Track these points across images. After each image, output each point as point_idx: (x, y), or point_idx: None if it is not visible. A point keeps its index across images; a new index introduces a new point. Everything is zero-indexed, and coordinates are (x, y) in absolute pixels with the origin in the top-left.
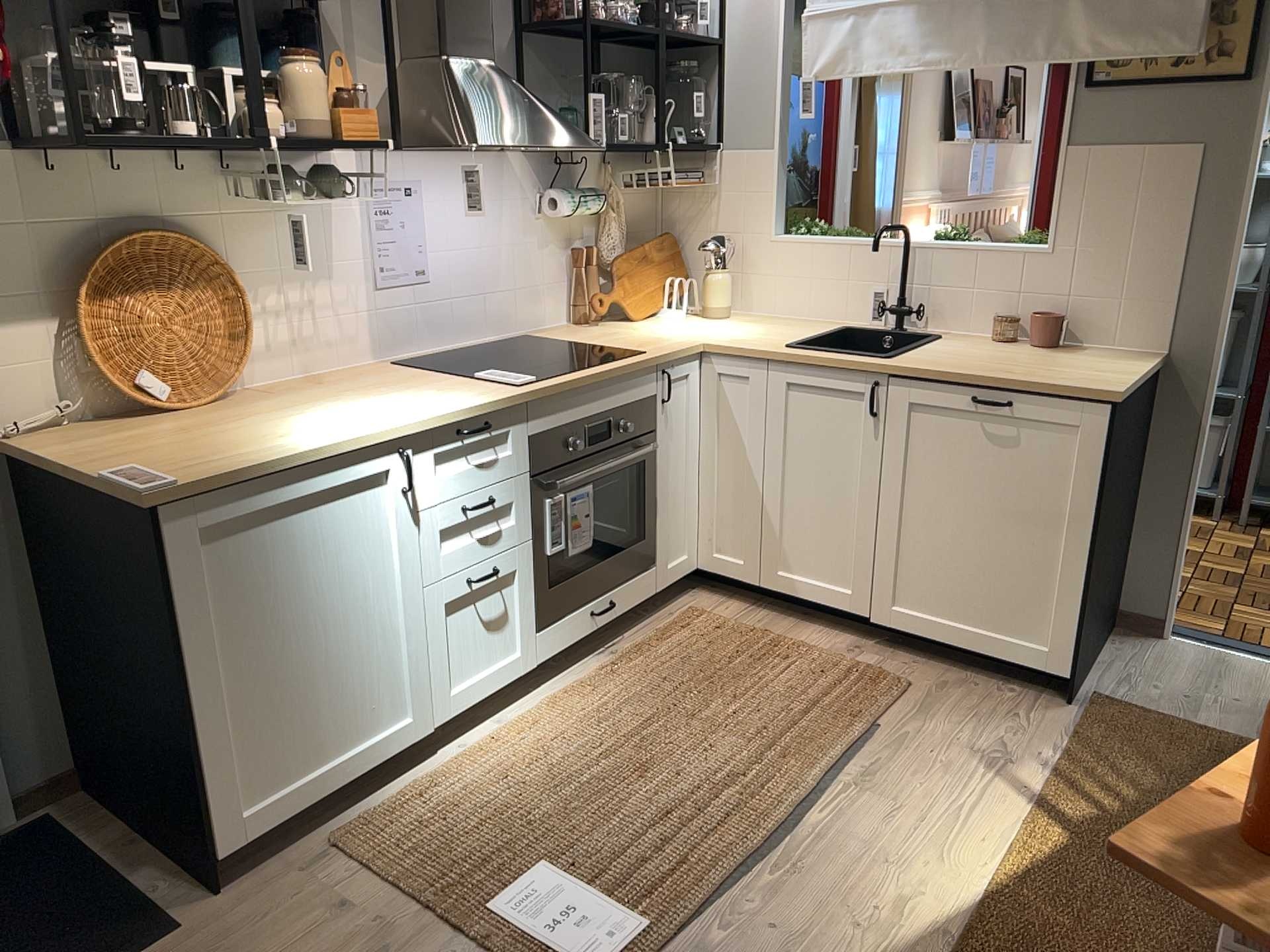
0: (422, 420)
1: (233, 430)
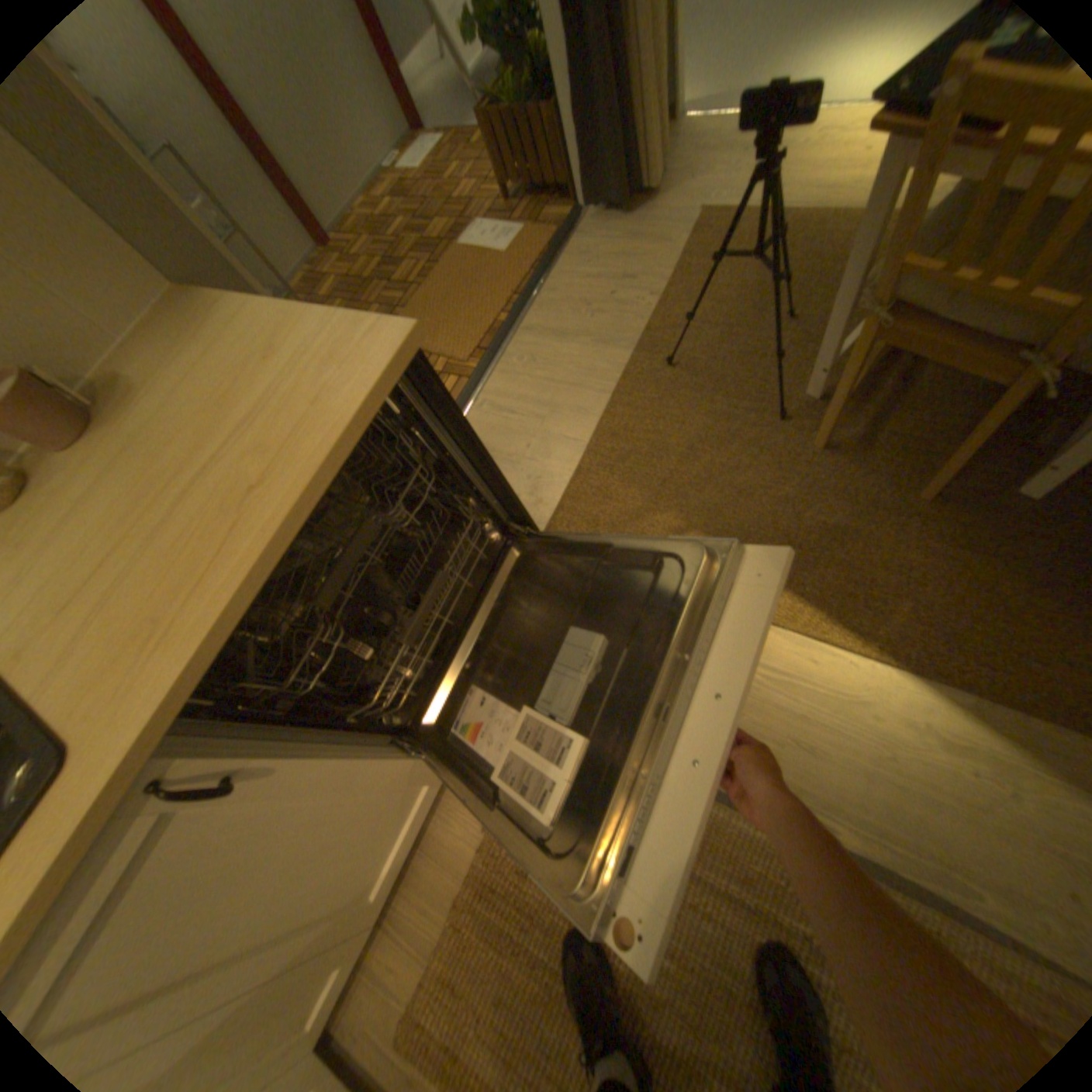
0: None
1: None
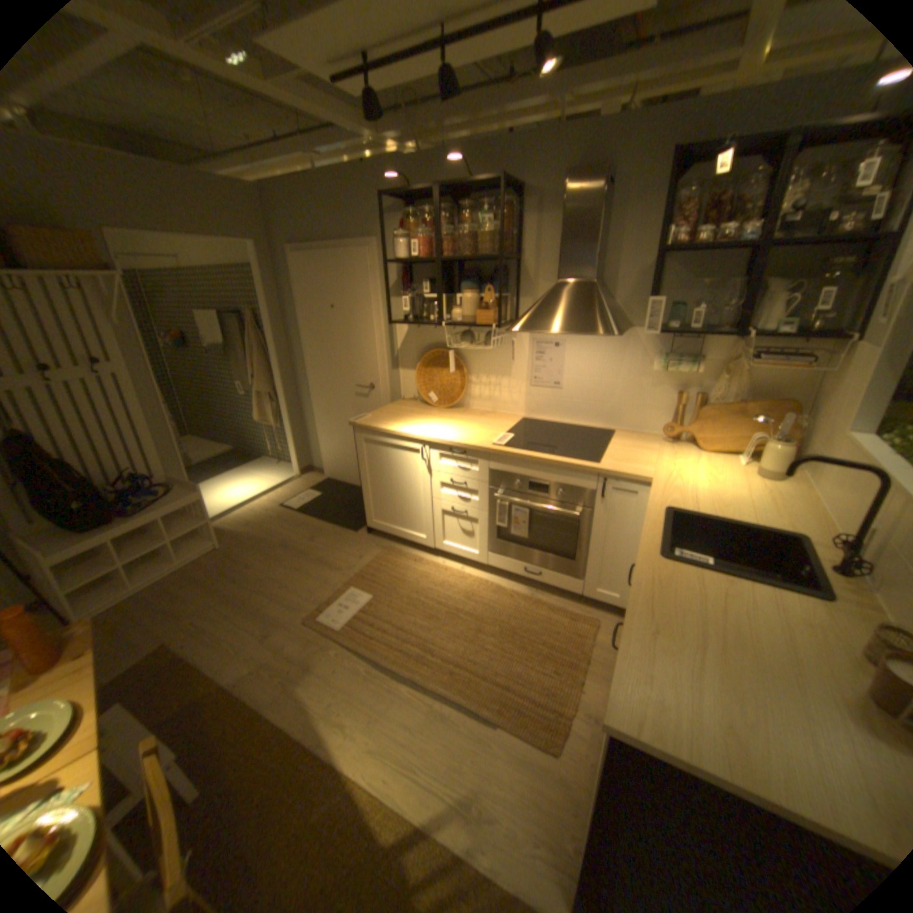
0: (431, 438)
1: (413, 417)
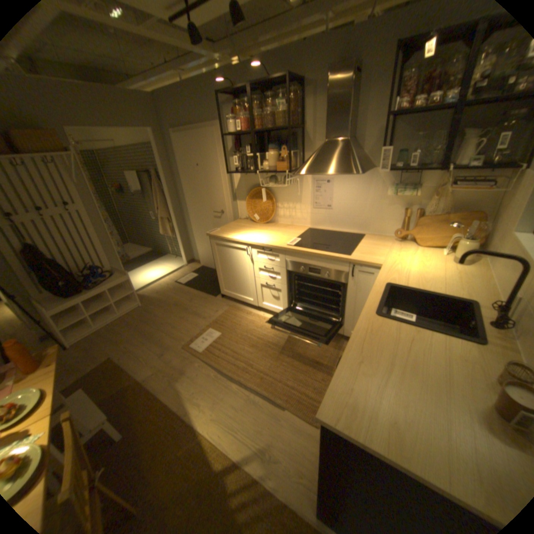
0: (252, 242)
1: (243, 229)
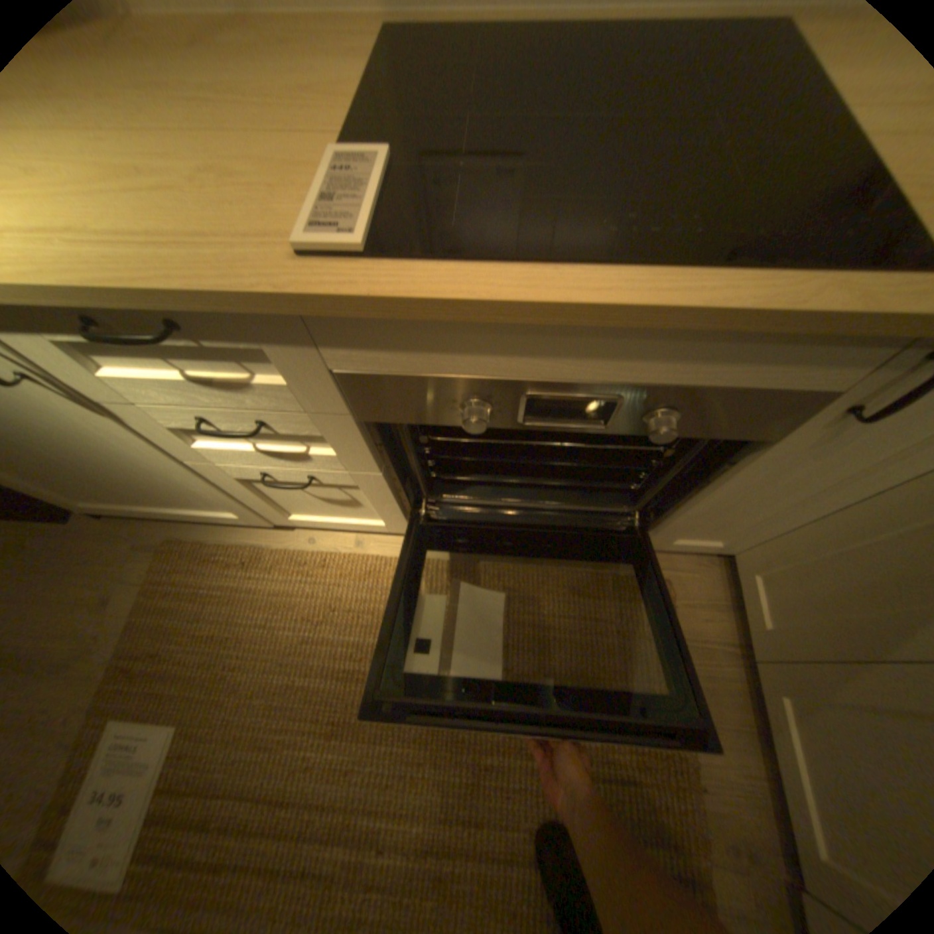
0: None
1: None
